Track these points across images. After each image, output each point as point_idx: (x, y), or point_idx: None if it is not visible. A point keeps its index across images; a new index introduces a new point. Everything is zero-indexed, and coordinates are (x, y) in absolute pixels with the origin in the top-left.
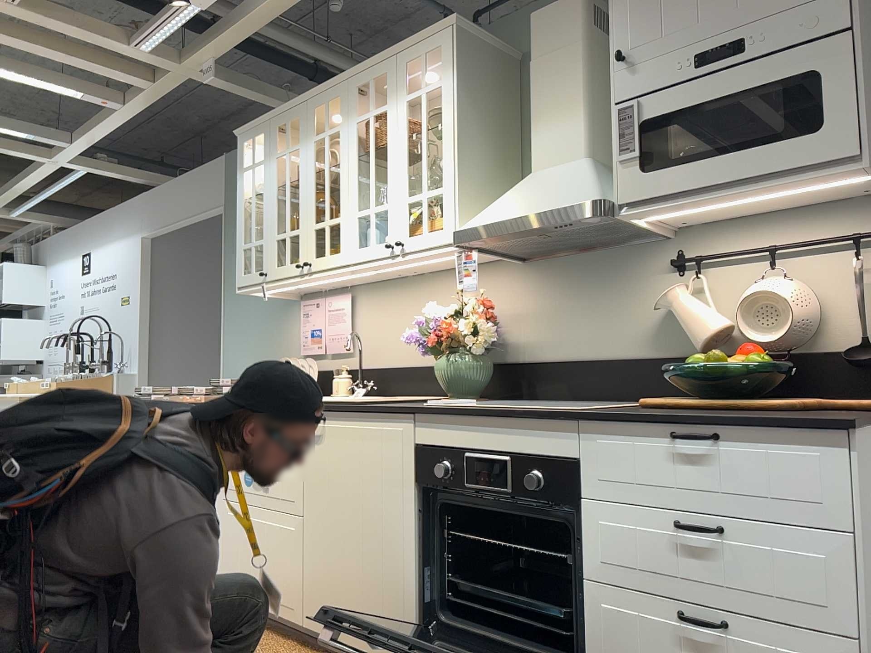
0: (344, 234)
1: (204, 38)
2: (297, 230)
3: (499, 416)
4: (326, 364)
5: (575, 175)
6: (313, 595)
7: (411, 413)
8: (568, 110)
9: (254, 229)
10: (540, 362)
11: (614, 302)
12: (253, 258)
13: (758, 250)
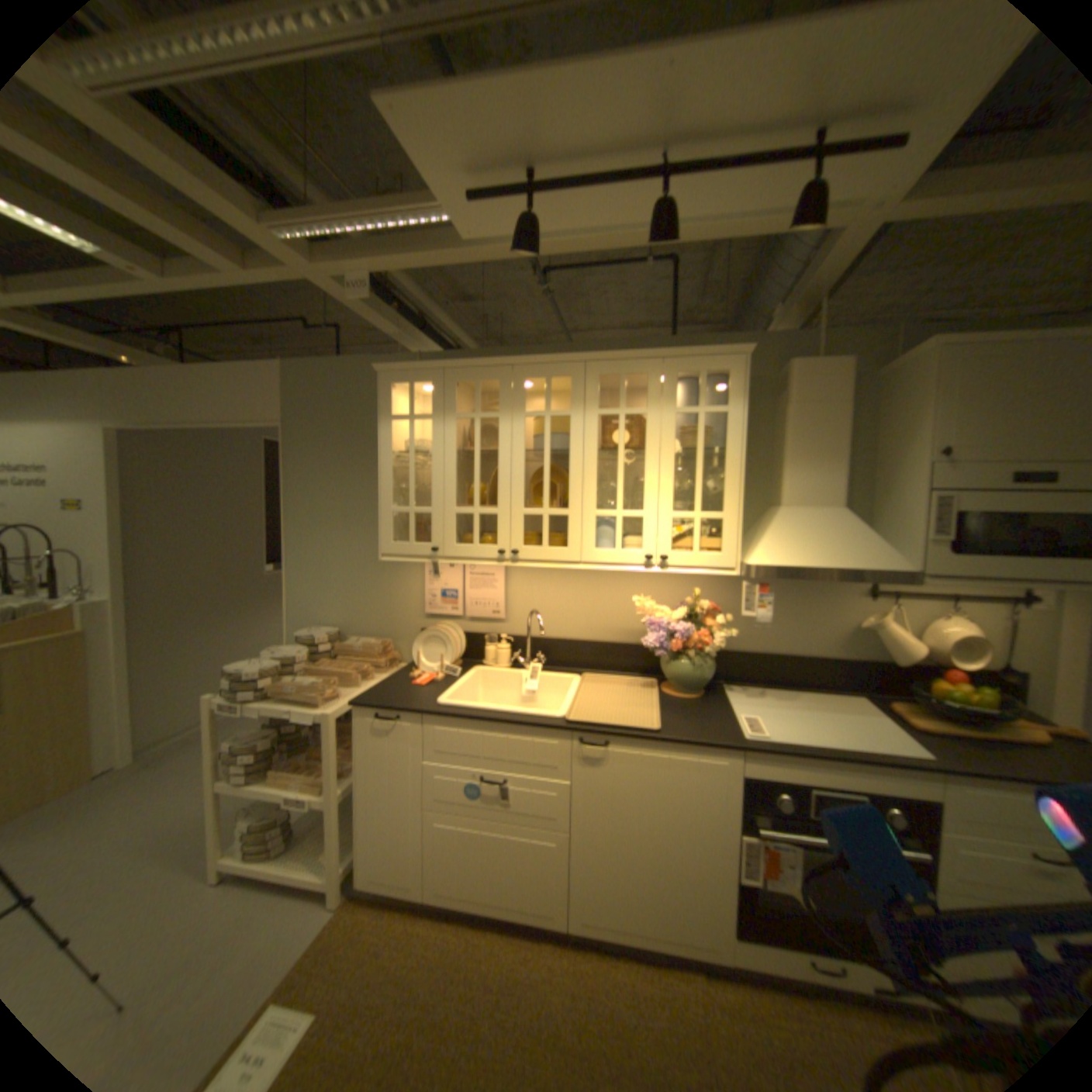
0: (576, 533)
1: (366, 242)
2: (494, 511)
3: (863, 767)
4: (472, 631)
5: (857, 530)
6: (587, 909)
7: (747, 754)
8: (832, 462)
9: (413, 495)
10: (737, 654)
11: (814, 614)
12: (413, 529)
13: (949, 598)
